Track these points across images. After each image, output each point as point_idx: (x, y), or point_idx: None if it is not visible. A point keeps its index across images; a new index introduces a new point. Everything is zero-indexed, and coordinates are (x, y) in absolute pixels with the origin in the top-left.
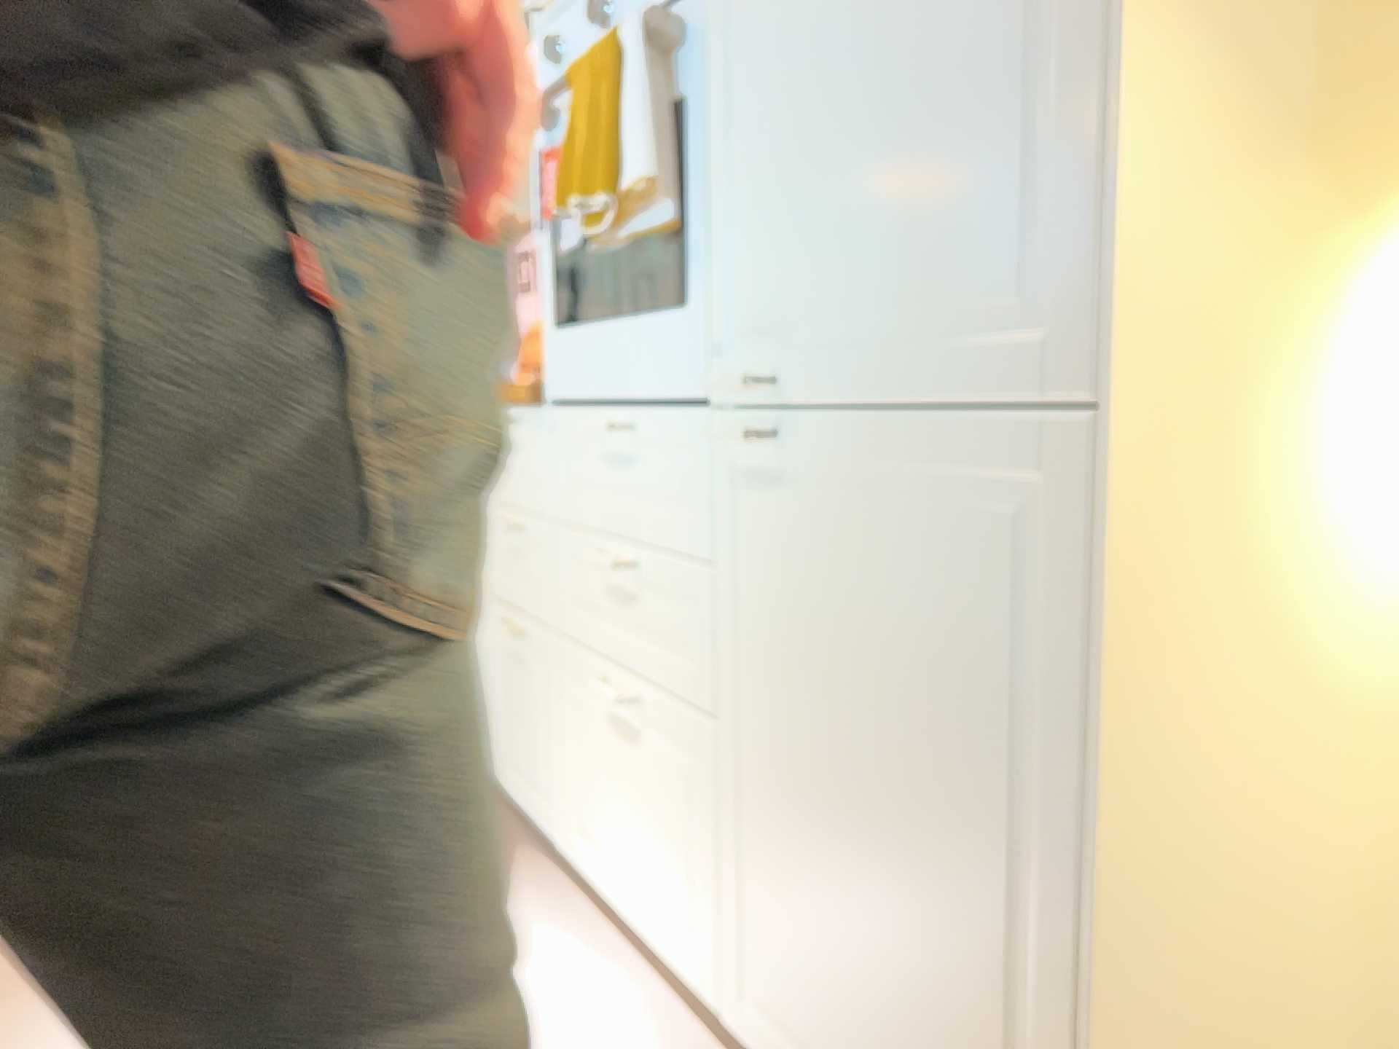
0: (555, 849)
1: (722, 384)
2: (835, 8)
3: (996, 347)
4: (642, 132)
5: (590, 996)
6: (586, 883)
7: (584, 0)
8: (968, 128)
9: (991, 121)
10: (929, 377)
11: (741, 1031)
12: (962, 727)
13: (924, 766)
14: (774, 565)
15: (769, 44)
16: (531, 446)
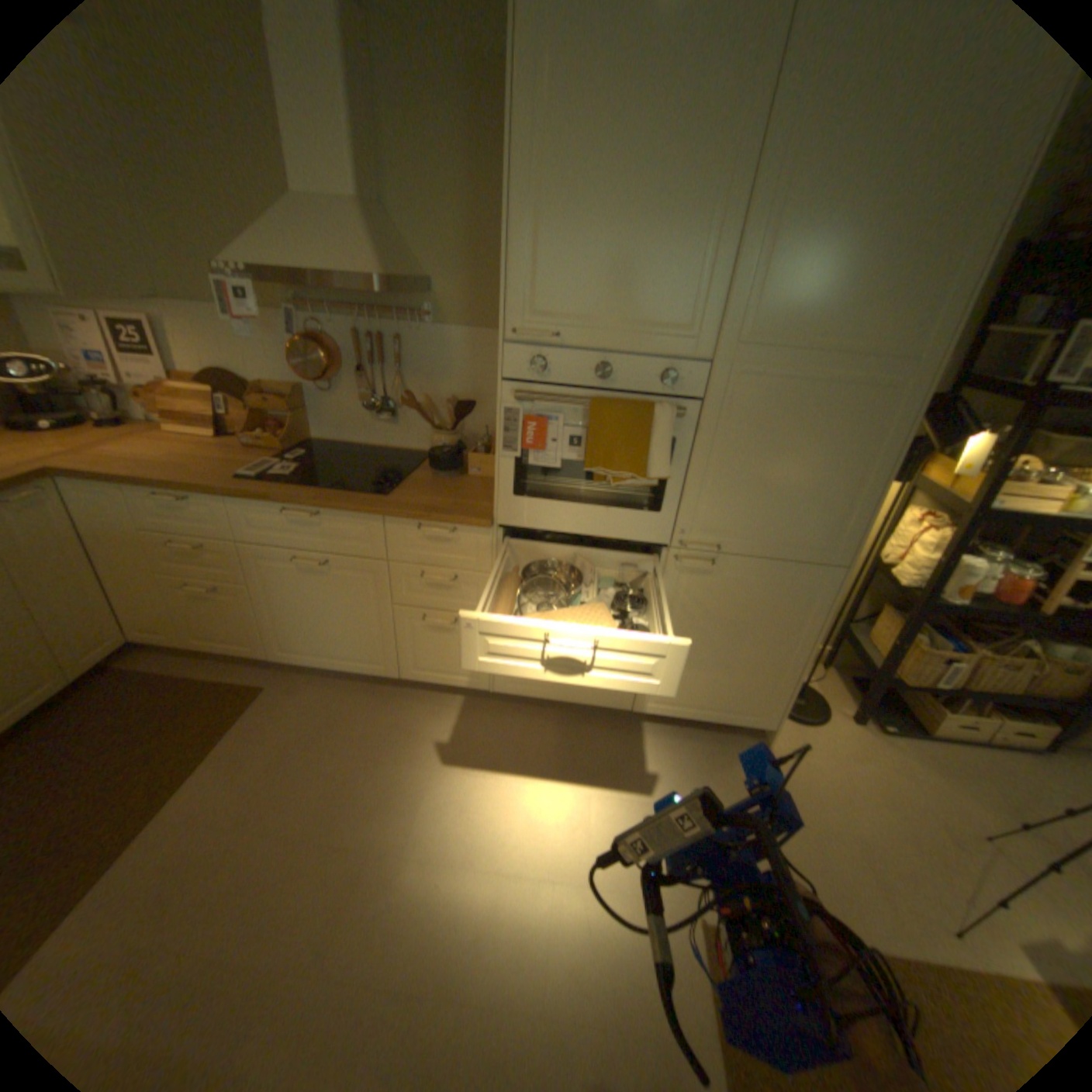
0: (479, 690)
1: (670, 539)
2: (772, 446)
3: (809, 548)
4: (664, 457)
5: (550, 728)
6: (514, 695)
7: (566, 351)
8: (818, 499)
9: (827, 500)
10: (783, 552)
11: (640, 708)
12: (771, 625)
13: (753, 634)
14: (692, 592)
15: (733, 442)
16: (466, 541)
